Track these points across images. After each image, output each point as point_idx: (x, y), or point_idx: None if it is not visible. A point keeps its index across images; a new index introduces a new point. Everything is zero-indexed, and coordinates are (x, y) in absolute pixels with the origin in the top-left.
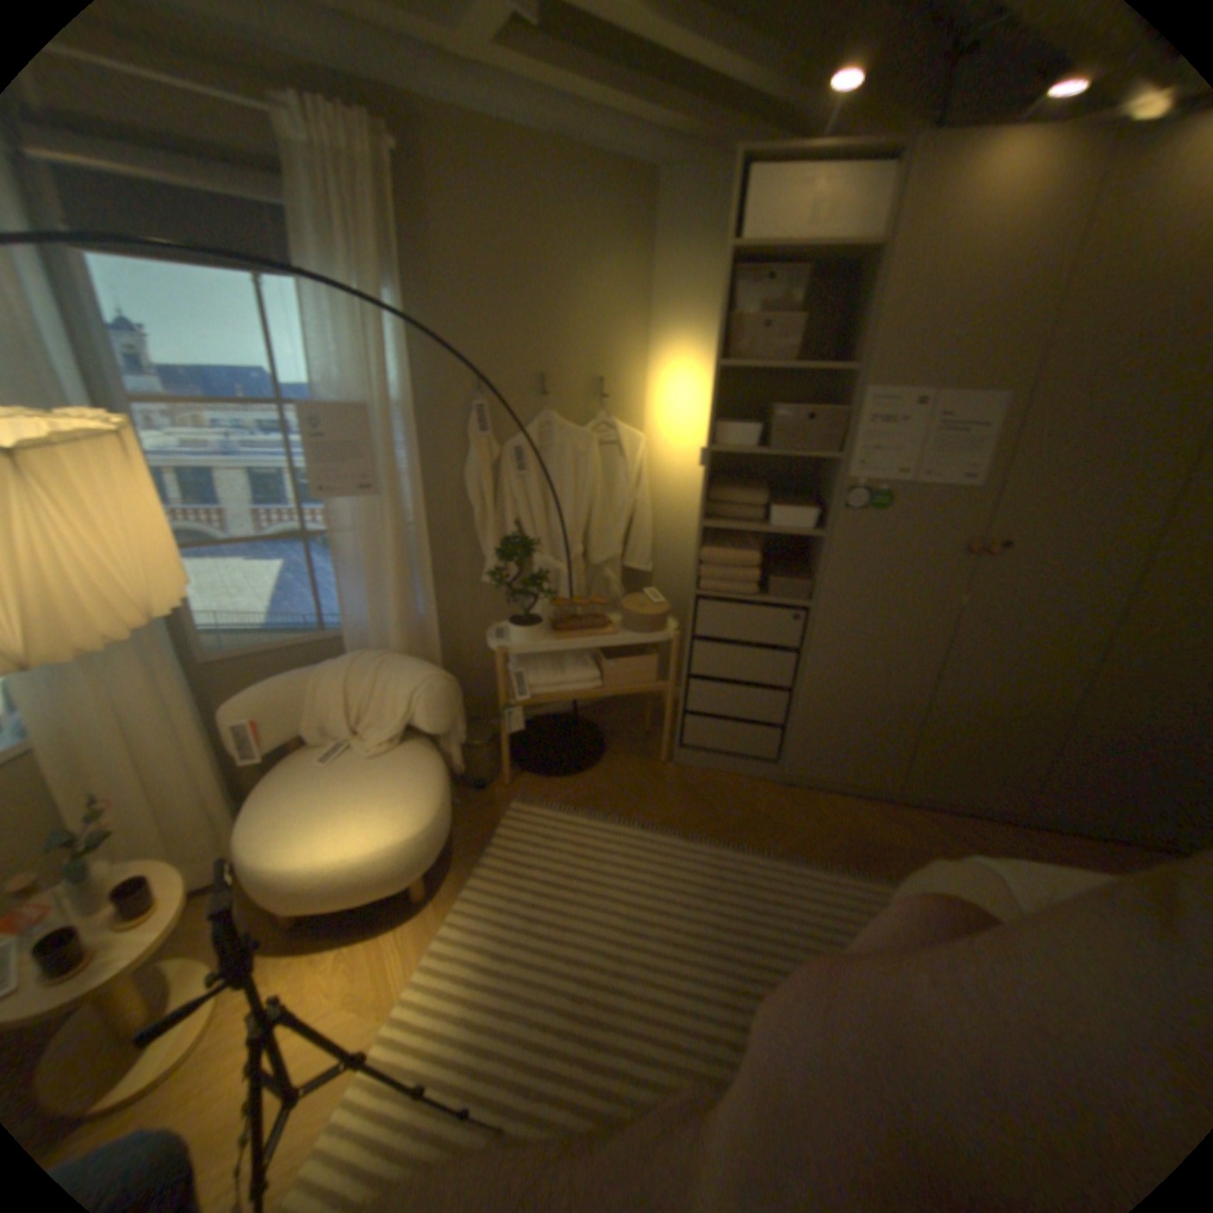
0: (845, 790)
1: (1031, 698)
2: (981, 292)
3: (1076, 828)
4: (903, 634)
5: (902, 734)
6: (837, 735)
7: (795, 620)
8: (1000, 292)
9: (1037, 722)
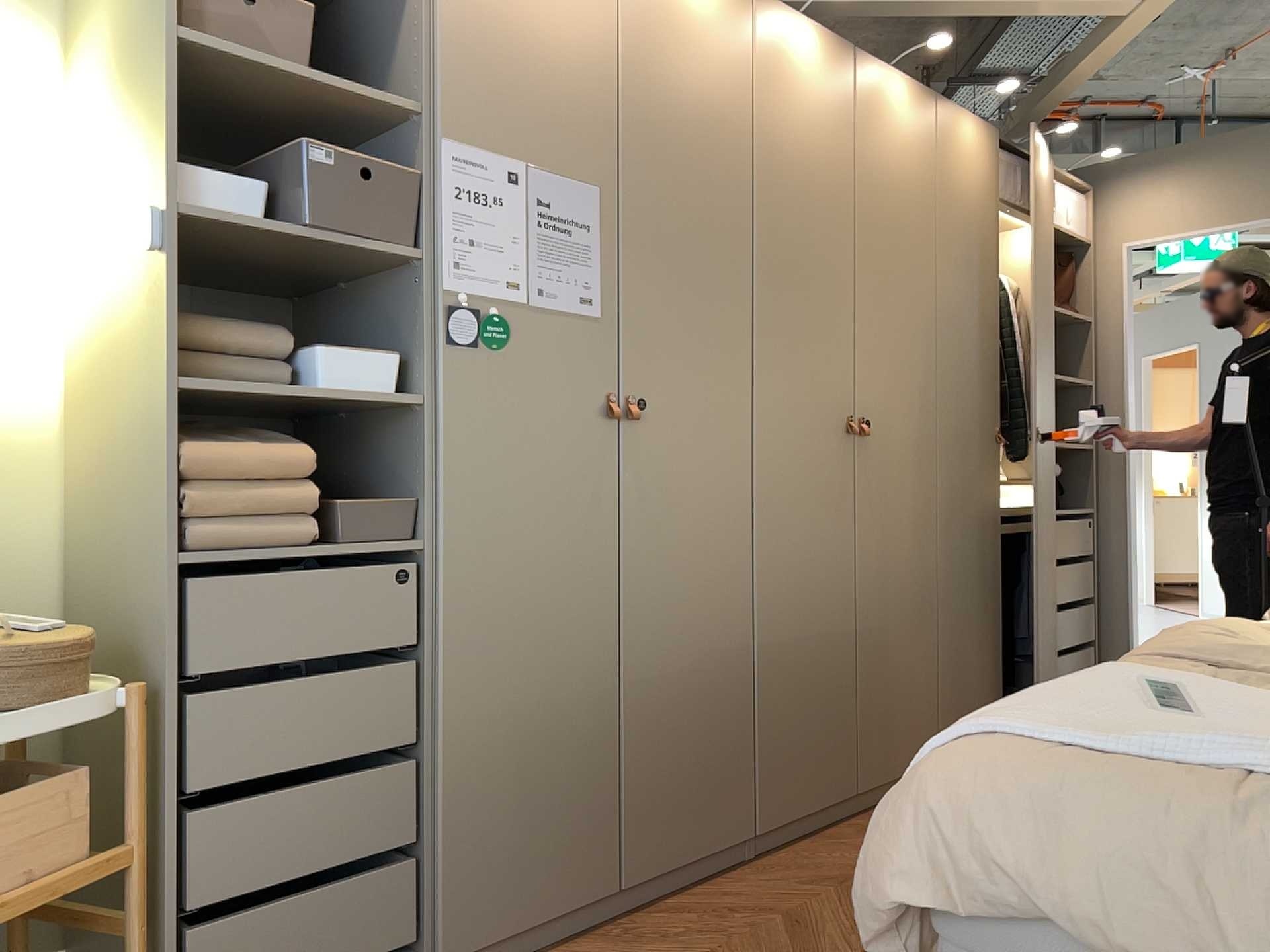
0: (538, 941)
1: (713, 635)
2: (544, 43)
3: (790, 827)
4: (562, 570)
5: (596, 765)
6: (508, 814)
7: (395, 583)
8: (562, 51)
9: (726, 672)
